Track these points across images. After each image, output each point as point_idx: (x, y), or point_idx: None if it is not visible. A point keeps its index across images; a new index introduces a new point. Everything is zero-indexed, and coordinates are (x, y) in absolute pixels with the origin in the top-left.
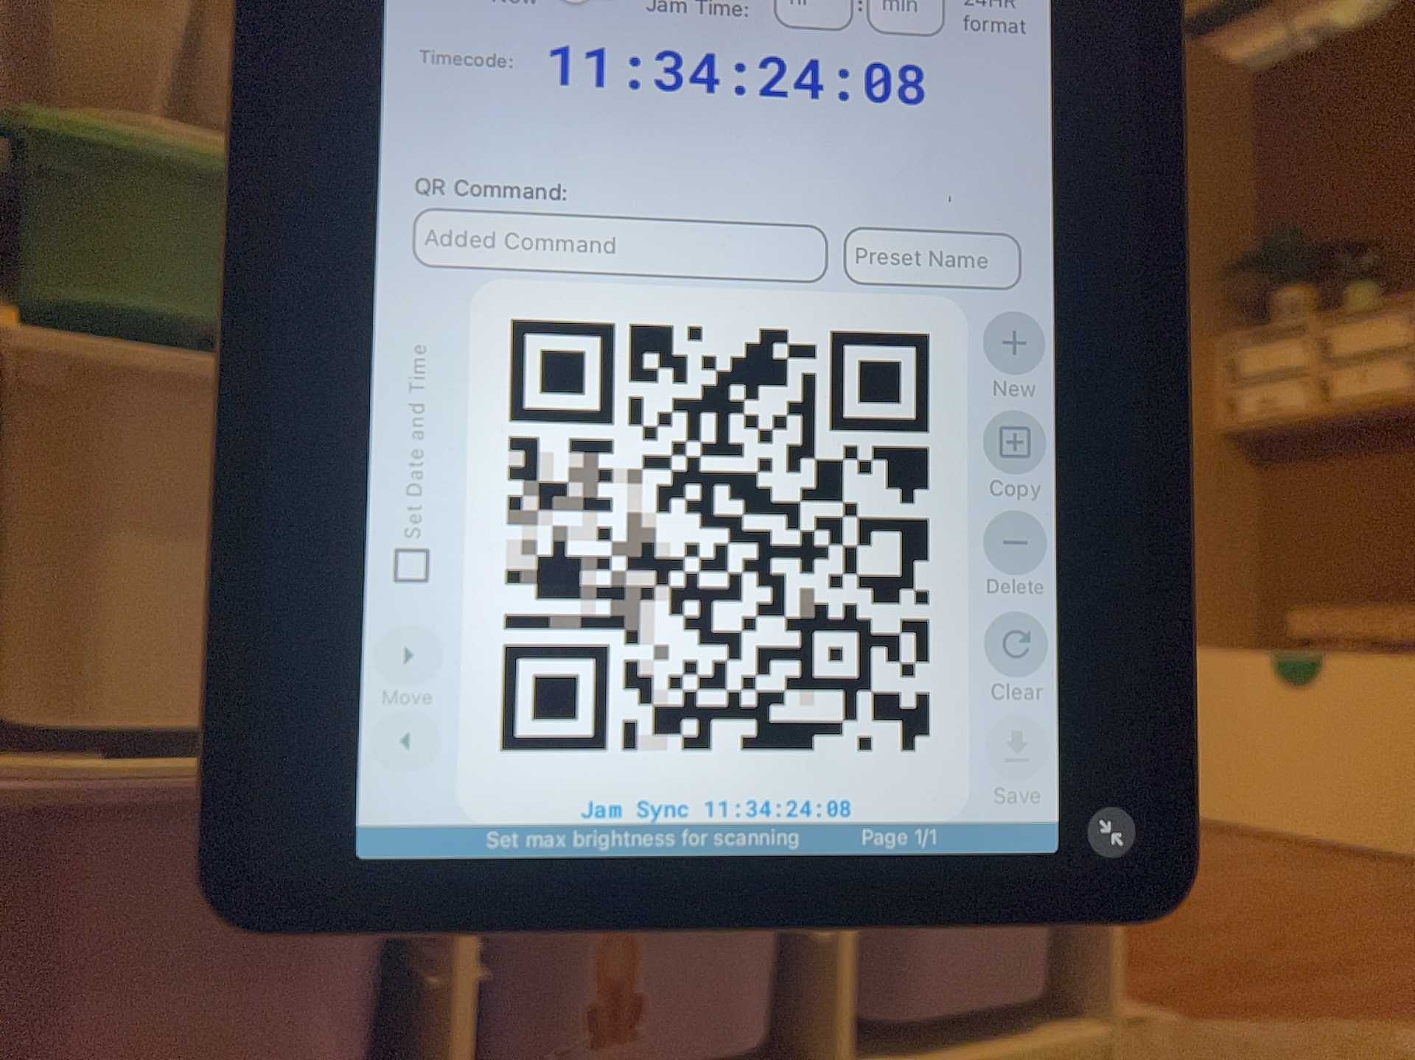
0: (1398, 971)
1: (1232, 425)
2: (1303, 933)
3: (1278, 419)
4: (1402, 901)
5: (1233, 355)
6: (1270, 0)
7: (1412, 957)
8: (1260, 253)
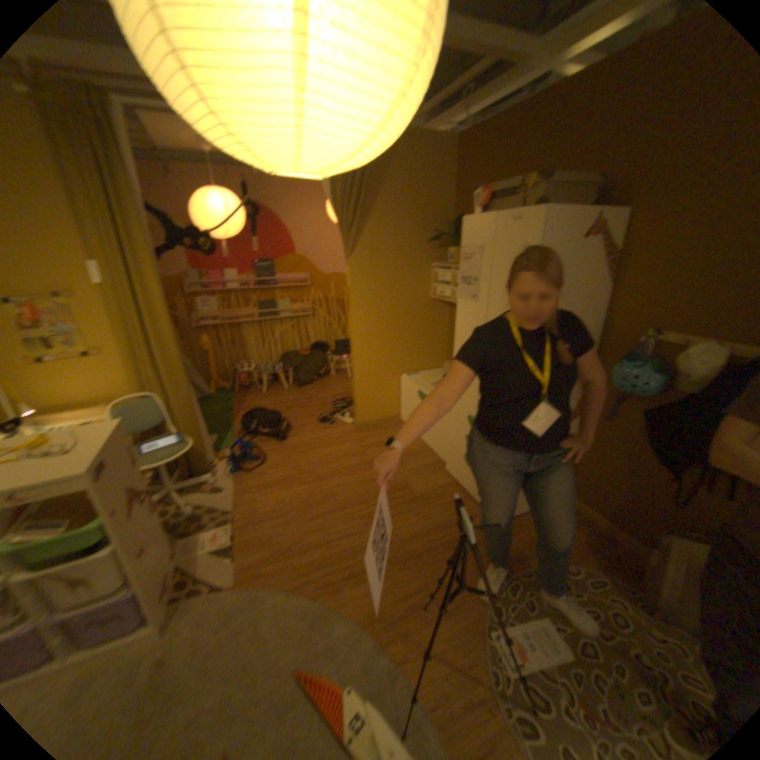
0: (327, 553)
1: (435, 298)
2: (331, 526)
3: (444, 300)
4: (391, 497)
5: (437, 272)
6: (463, 97)
7: (342, 543)
8: (449, 229)
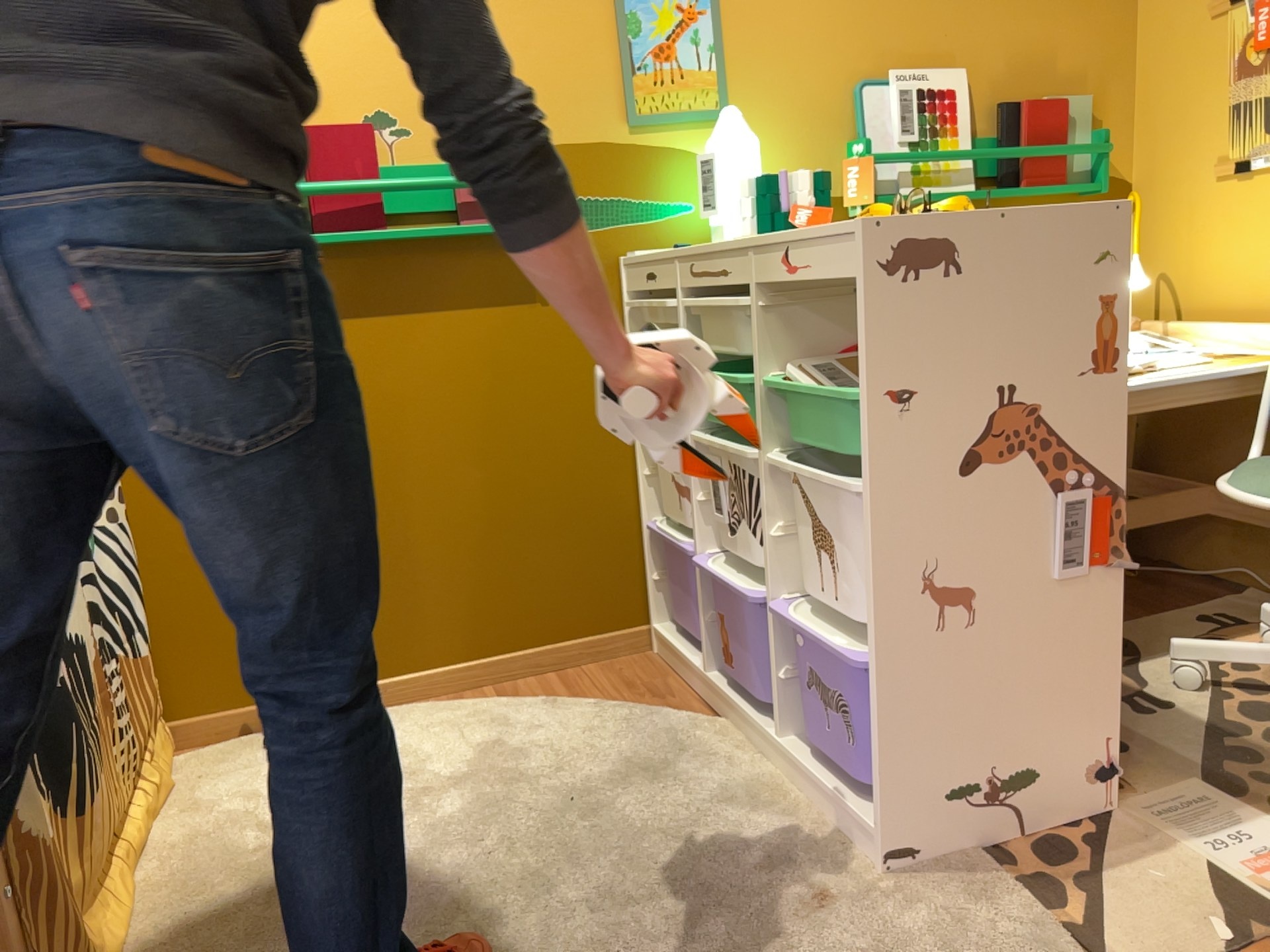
0: None
1: None
2: None
3: None
4: None
5: None
6: None
7: None
8: None
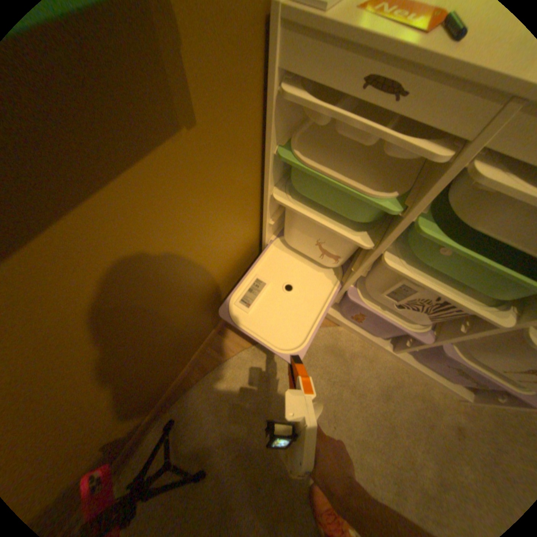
0: None
1: None
2: None
3: None
4: None
5: None
6: None
7: None
8: None
